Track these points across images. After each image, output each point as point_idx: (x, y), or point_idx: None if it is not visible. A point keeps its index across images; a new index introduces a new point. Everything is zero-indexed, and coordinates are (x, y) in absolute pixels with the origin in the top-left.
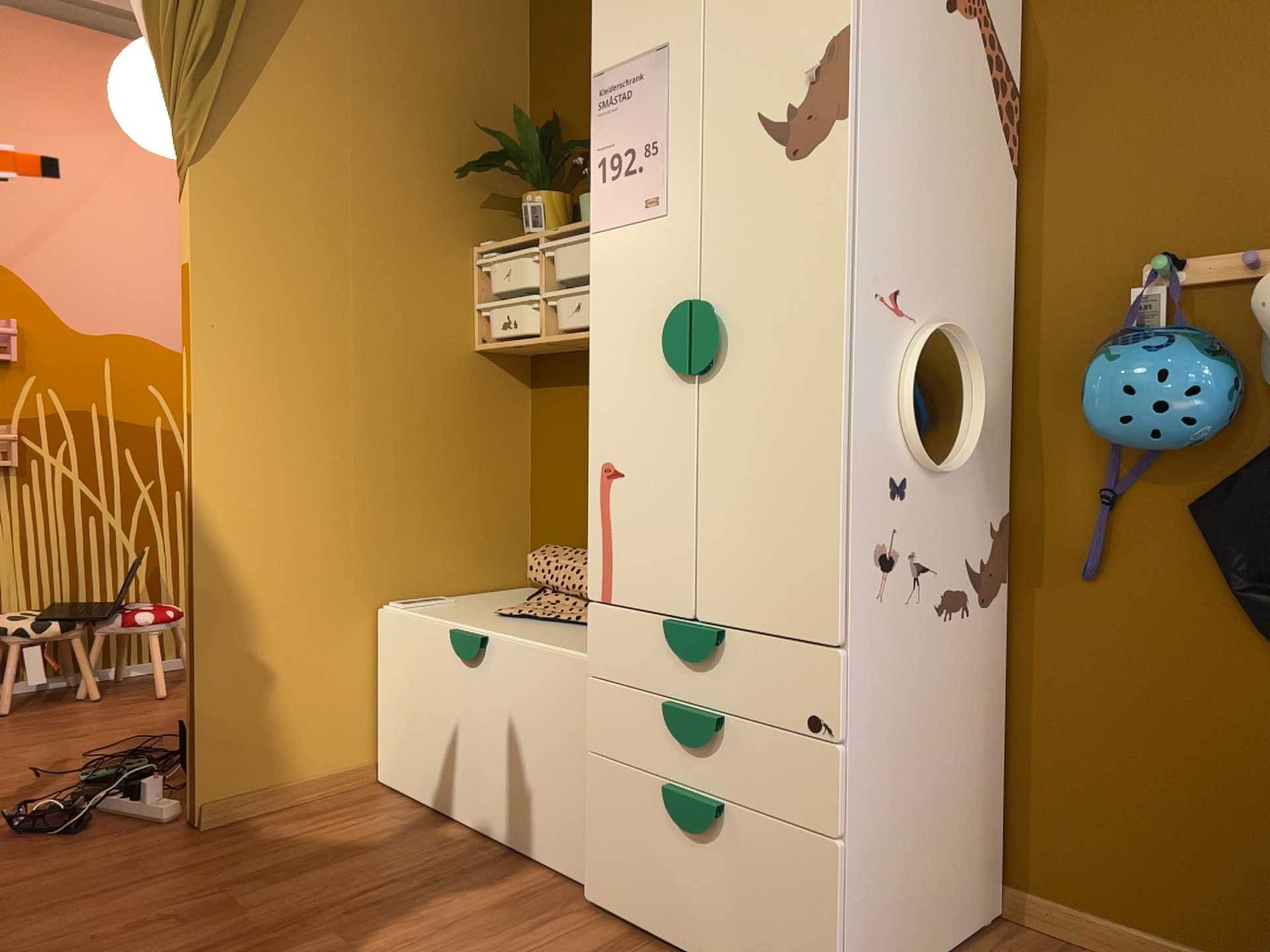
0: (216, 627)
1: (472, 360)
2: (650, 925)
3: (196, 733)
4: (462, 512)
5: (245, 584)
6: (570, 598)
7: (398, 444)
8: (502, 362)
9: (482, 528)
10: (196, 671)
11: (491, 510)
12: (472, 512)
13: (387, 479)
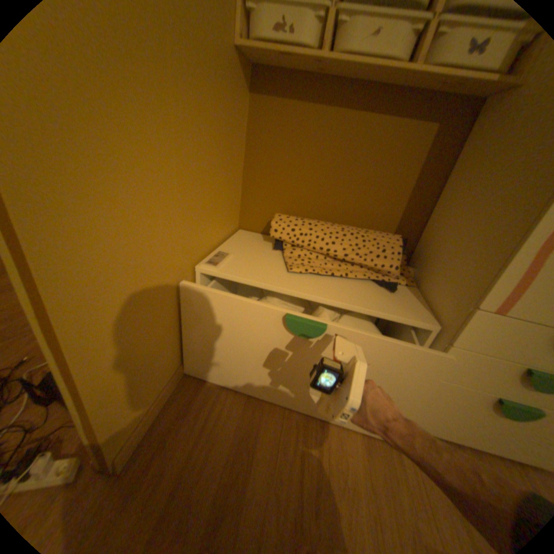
0: (93, 348)
1: (233, 55)
2: (445, 436)
3: (97, 428)
4: (223, 189)
5: (111, 295)
6: (314, 252)
7: (199, 132)
8: (243, 65)
9: (228, 198)
10: (83, 391)
11: (232, 186)
12: (226, 188)
13: (194, 167)
